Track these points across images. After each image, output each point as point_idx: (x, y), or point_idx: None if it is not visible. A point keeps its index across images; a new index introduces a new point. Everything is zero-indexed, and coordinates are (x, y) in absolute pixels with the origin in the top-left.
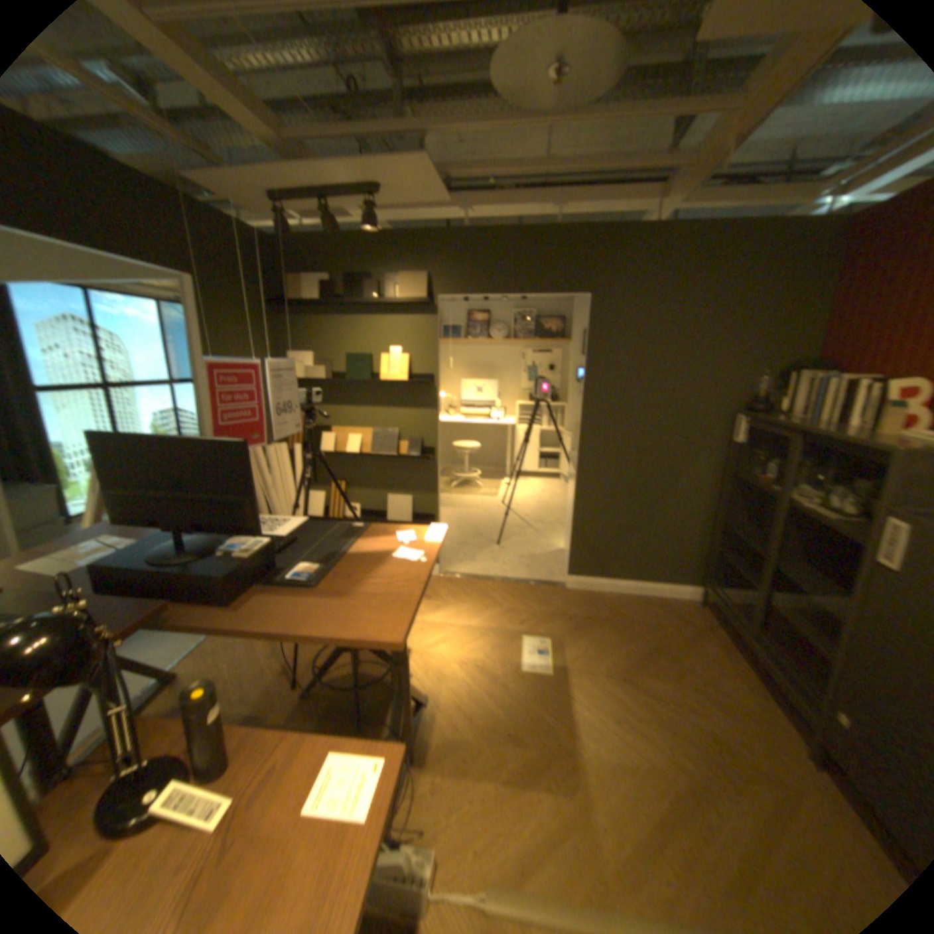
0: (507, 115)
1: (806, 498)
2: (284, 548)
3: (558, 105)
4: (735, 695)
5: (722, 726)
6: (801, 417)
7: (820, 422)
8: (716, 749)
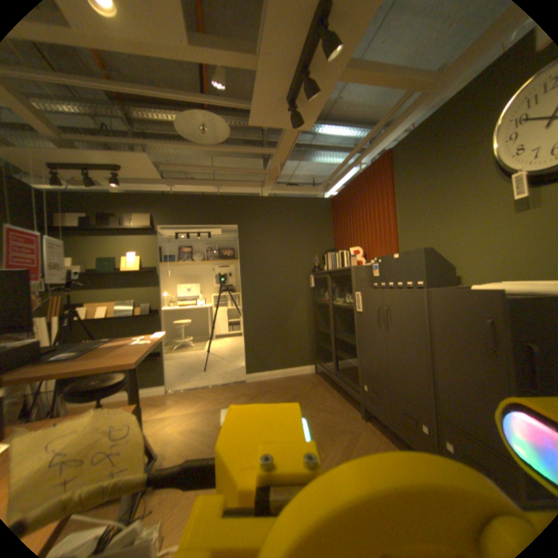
0: (190, 148)
1: (339, 301)
2: (48, 351)
3: (207, 140)
4: (331, 404)
5: (326, 417)
6: (332, 270)
7: (337, 270)
8: (323, 427)
